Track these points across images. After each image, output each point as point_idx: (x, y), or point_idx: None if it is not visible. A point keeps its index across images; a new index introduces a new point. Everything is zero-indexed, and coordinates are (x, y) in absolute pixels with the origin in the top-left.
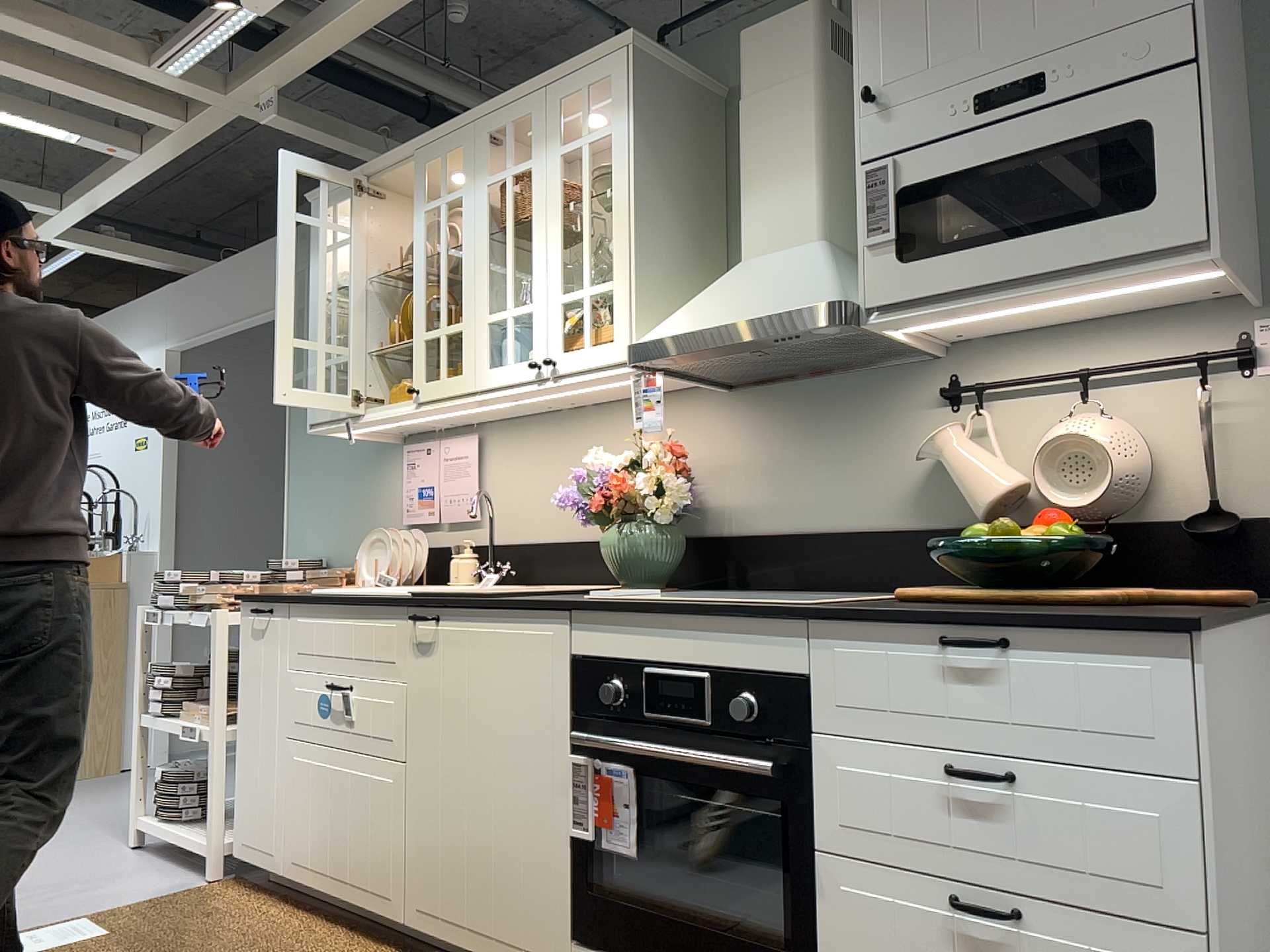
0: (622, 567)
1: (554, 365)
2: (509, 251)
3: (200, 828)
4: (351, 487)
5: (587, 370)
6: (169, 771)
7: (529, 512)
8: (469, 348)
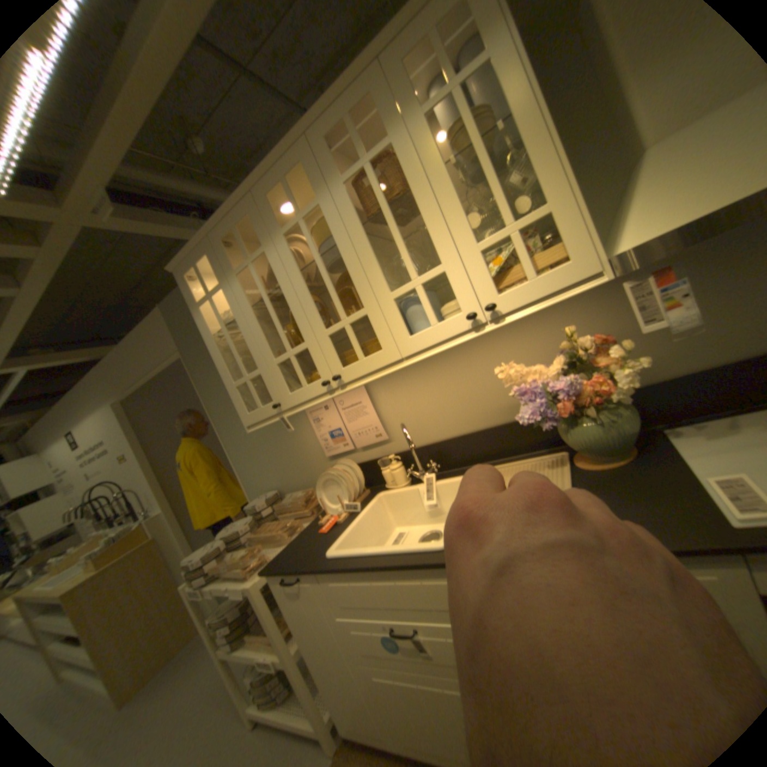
0: (600, 448)
1: (496, 309)
2: (396, 230)
3: (294, 702)
4: (276, 444)
5: (538, 302)
6: (254, 676)
7: (429, 422)
8: (384, 327)
